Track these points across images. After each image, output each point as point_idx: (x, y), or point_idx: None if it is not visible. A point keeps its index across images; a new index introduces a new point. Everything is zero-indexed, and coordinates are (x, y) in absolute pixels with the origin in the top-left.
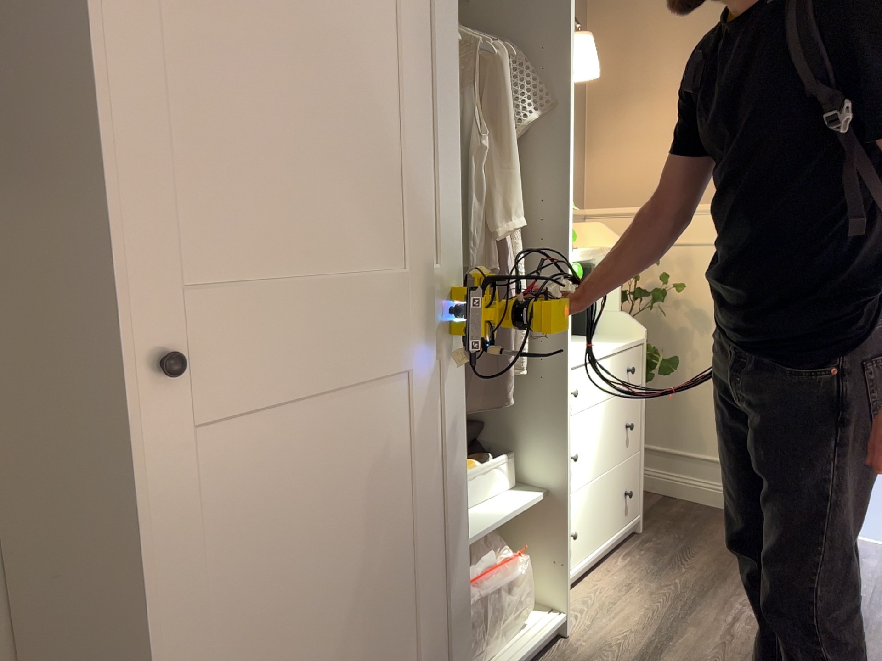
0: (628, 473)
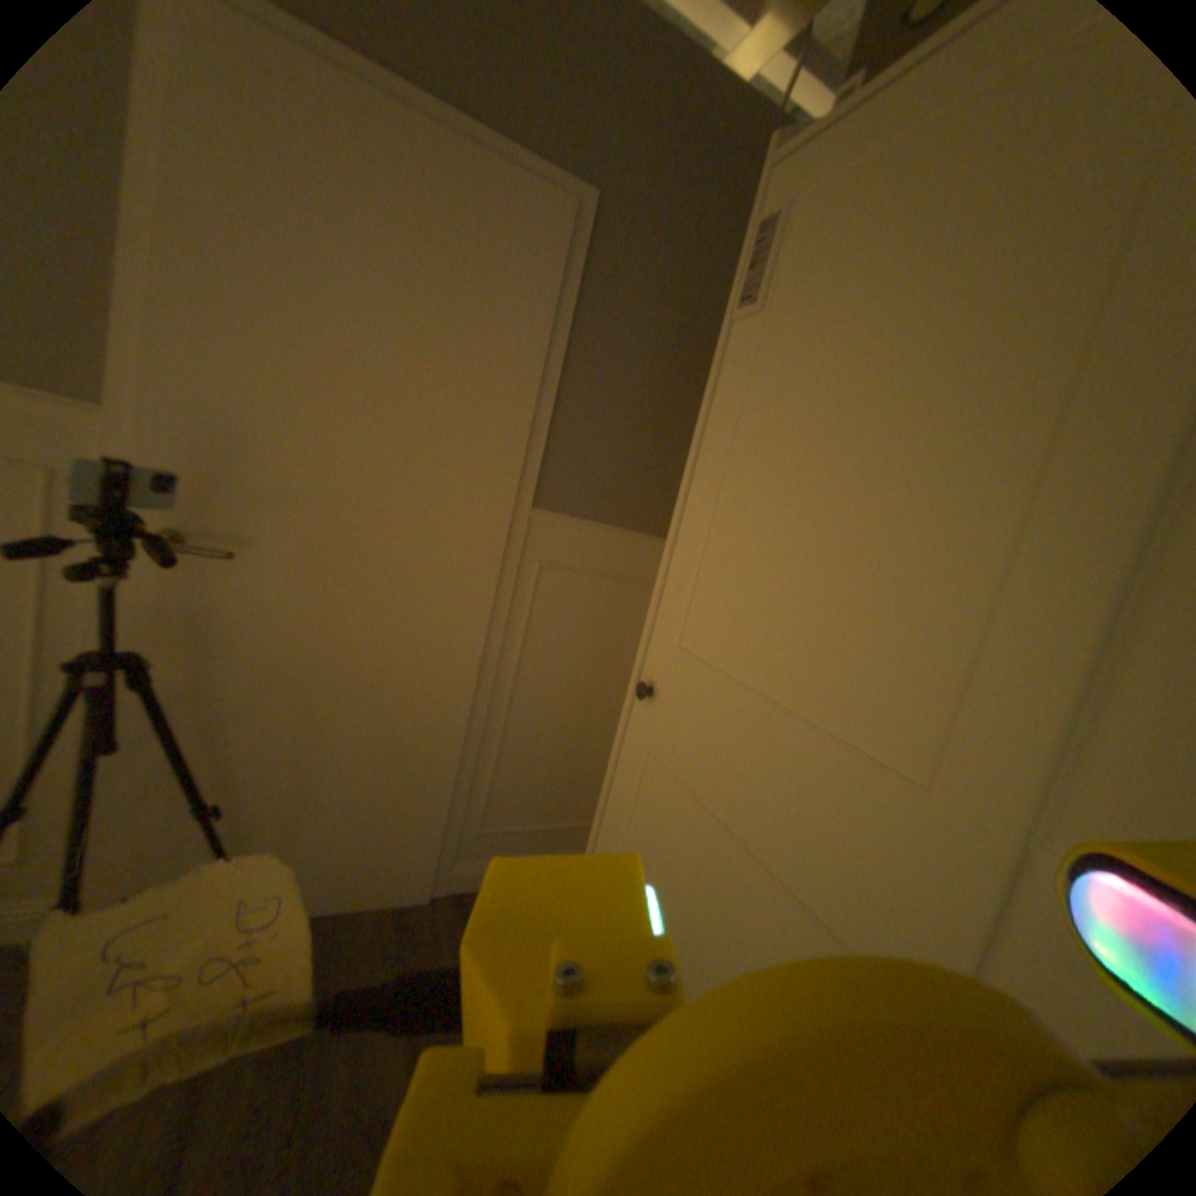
0: None
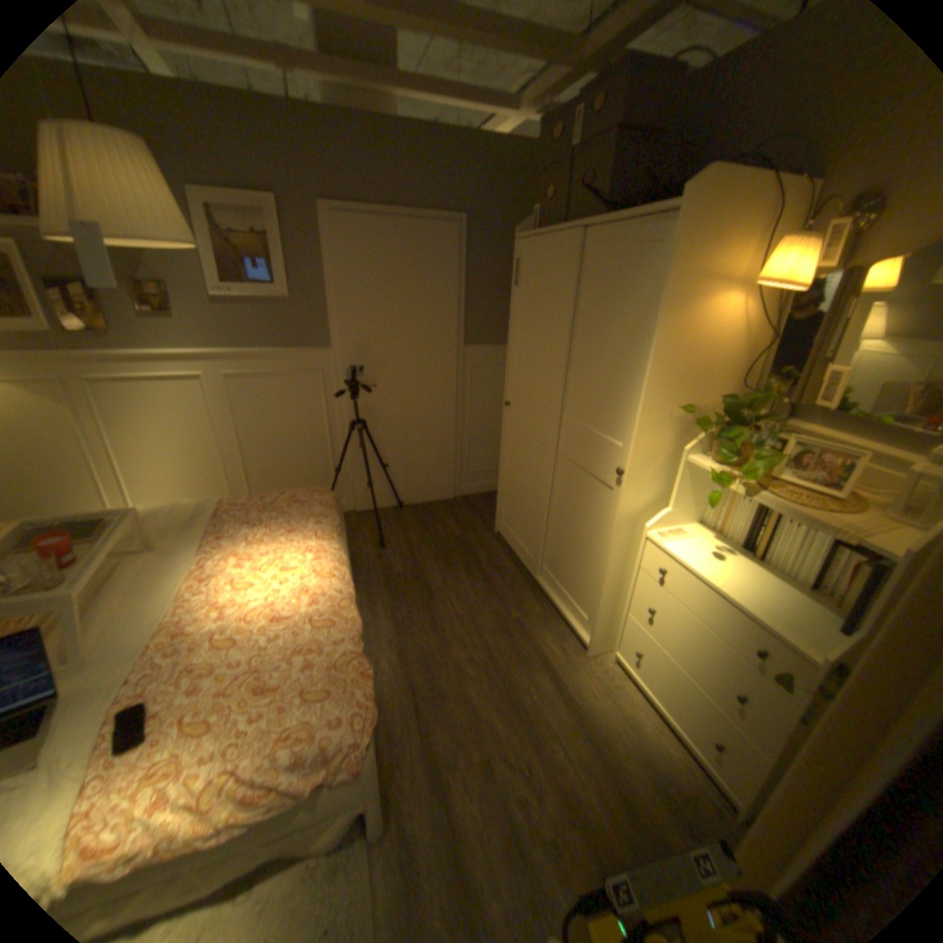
0: (732, 736)
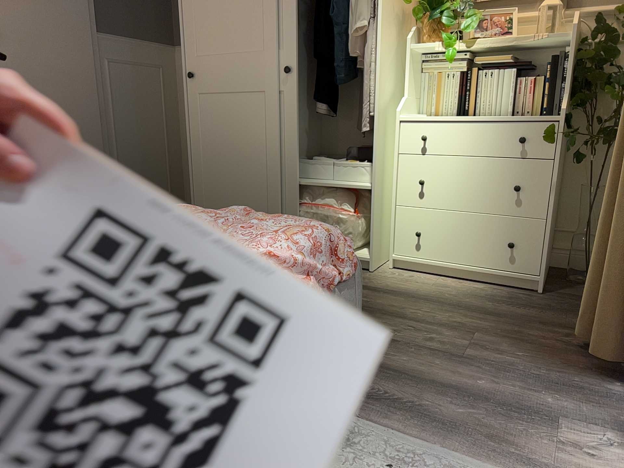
0: (516, 229)
